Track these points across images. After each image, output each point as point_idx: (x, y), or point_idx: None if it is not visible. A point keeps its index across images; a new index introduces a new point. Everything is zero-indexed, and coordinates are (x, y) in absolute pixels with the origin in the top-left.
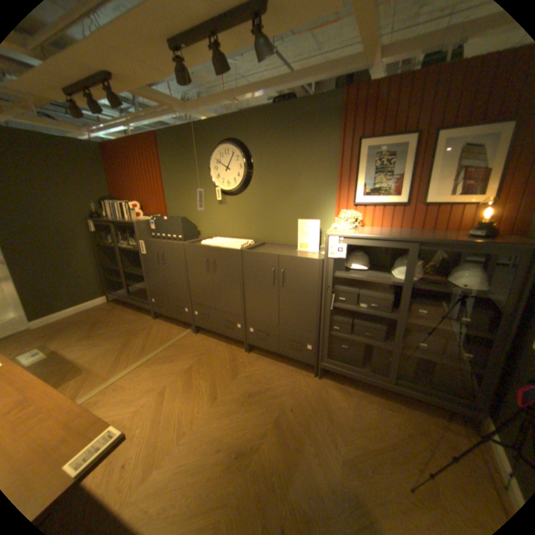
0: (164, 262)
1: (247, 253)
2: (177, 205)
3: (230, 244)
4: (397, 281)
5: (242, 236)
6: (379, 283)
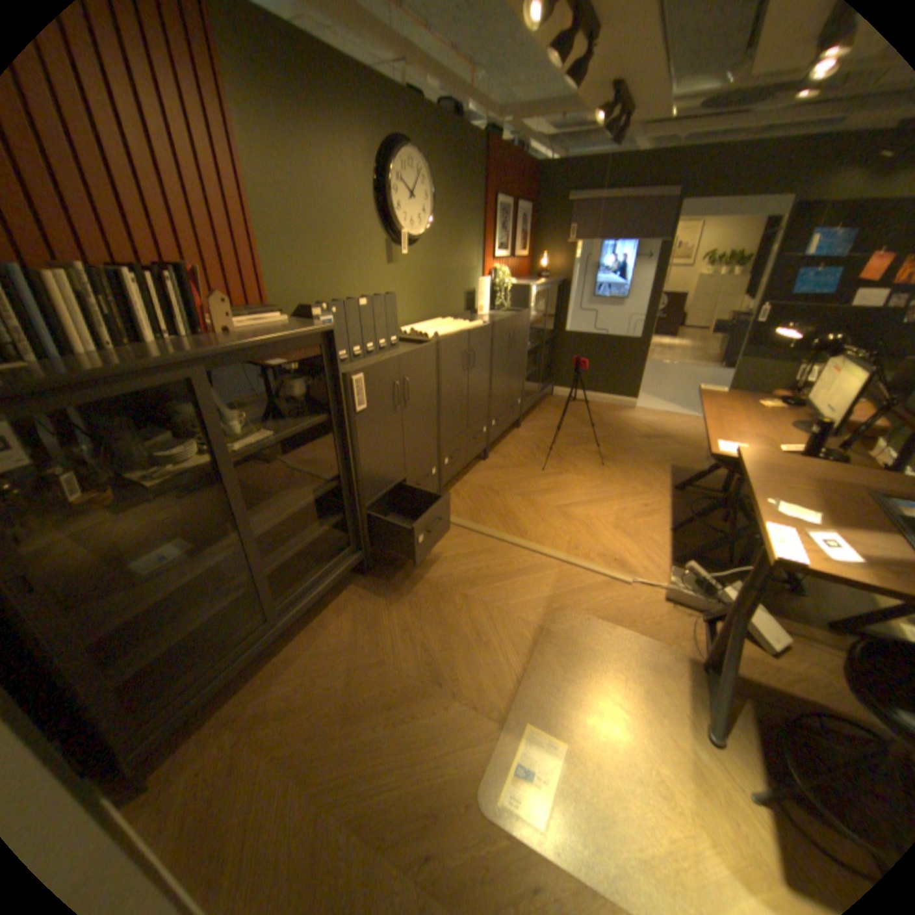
0: (407, 401)
1: (497, 324)
2: (298, 272)
3: (460, 325)
4: (534, 317)
5: (418, 318)
6: (537, 320)
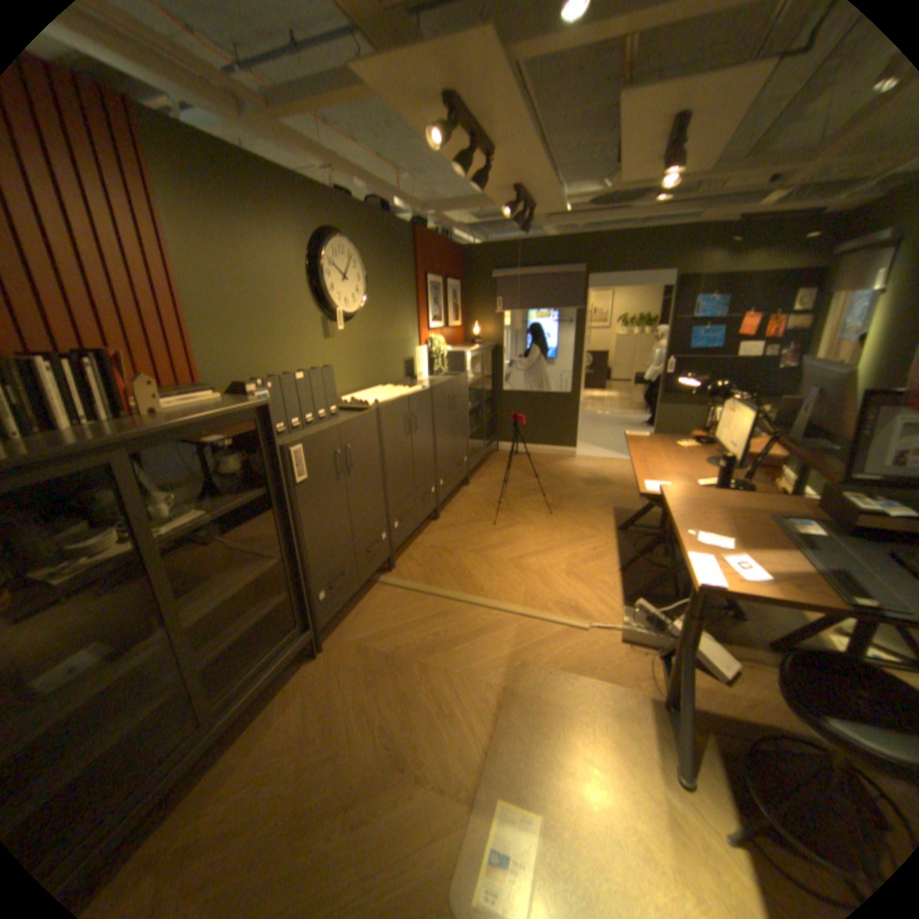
0: (349, 468)
1: (435, 389)
2: (231, 351)
3: (399, 391)
4: (471, 380)
5: (358, 388)
6: (474, 383)
